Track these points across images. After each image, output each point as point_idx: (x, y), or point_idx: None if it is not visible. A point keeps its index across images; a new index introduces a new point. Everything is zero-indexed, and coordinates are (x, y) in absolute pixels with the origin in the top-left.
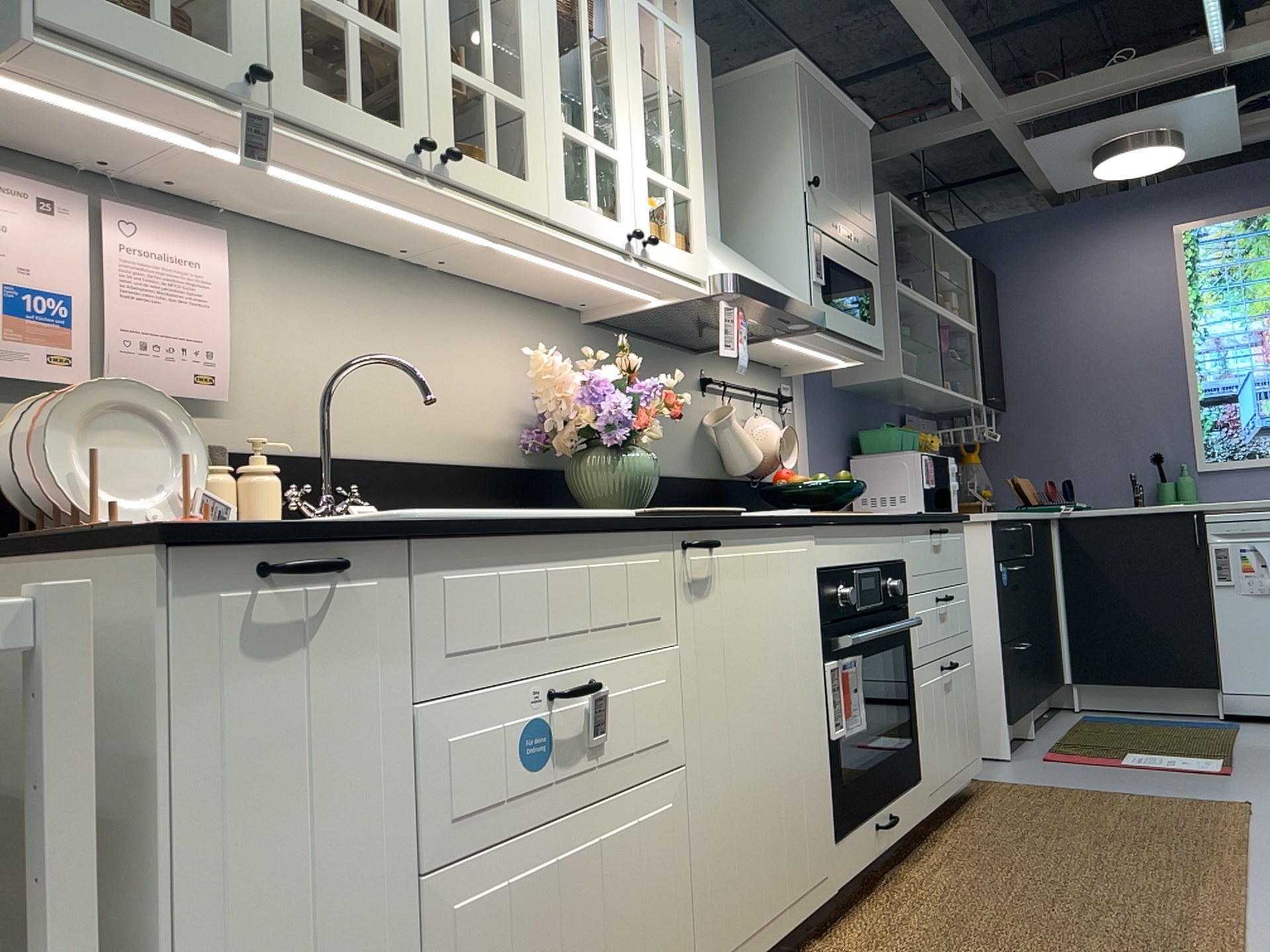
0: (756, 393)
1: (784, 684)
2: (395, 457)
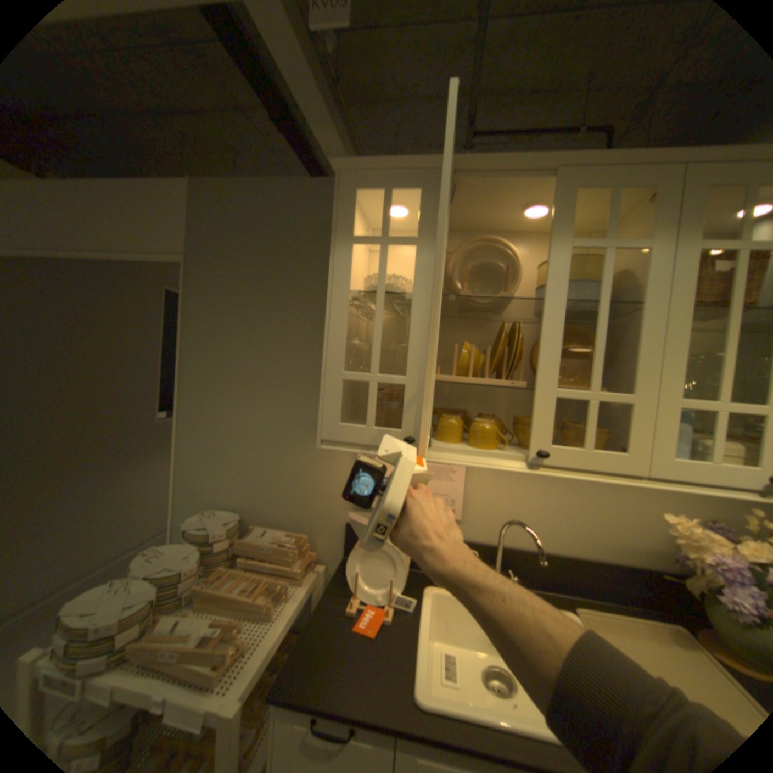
0: None
1: None
2: (558, 553)
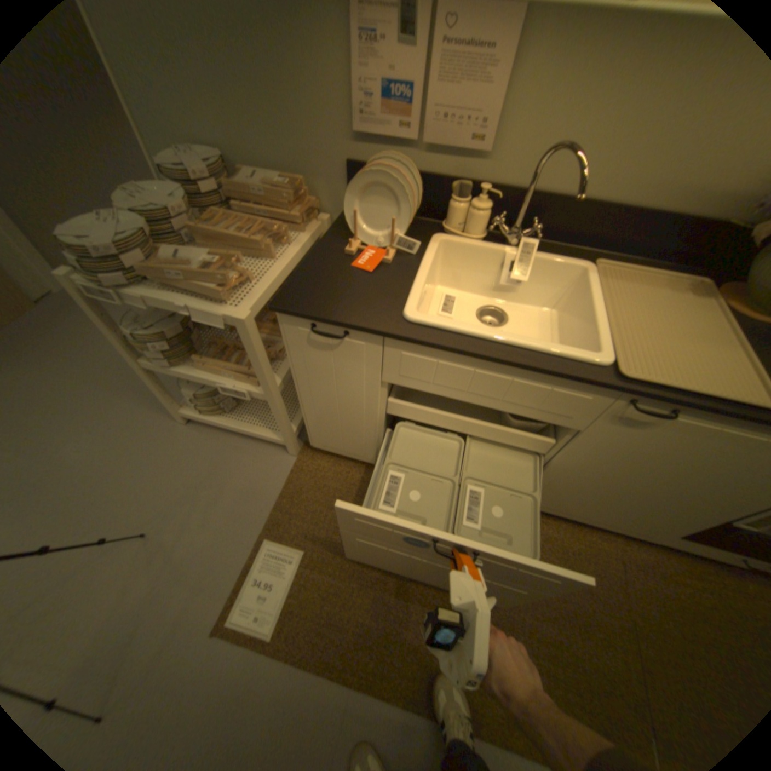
0: None
1: (698, 487)
2: (605, 197)
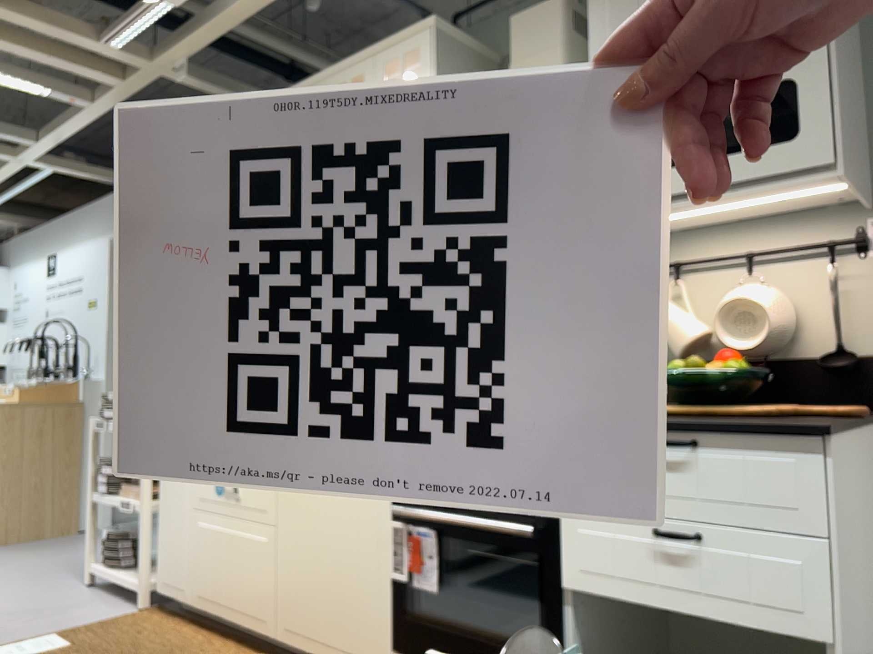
0: (752, 257)
1: (345, 518)
2: None
